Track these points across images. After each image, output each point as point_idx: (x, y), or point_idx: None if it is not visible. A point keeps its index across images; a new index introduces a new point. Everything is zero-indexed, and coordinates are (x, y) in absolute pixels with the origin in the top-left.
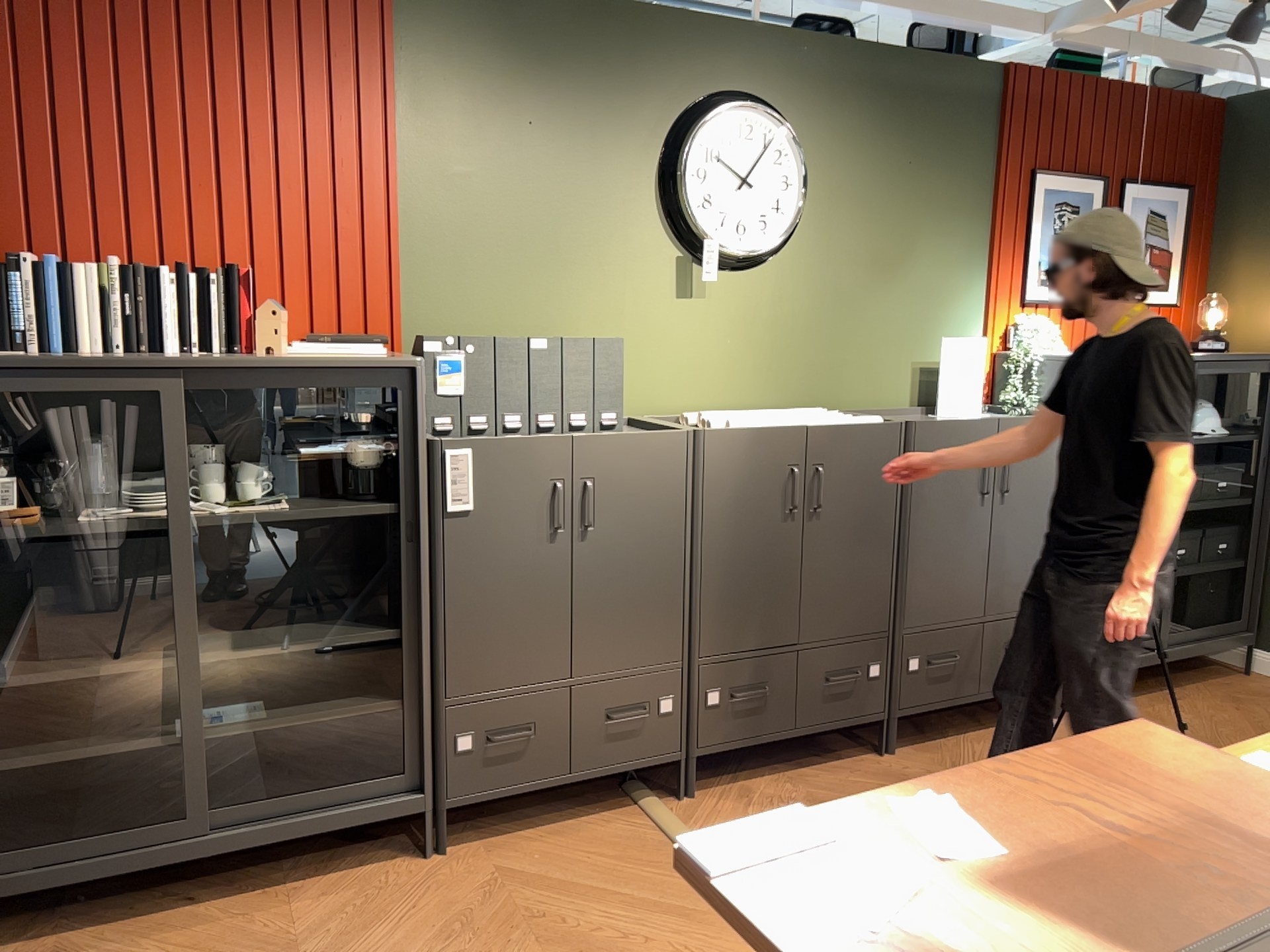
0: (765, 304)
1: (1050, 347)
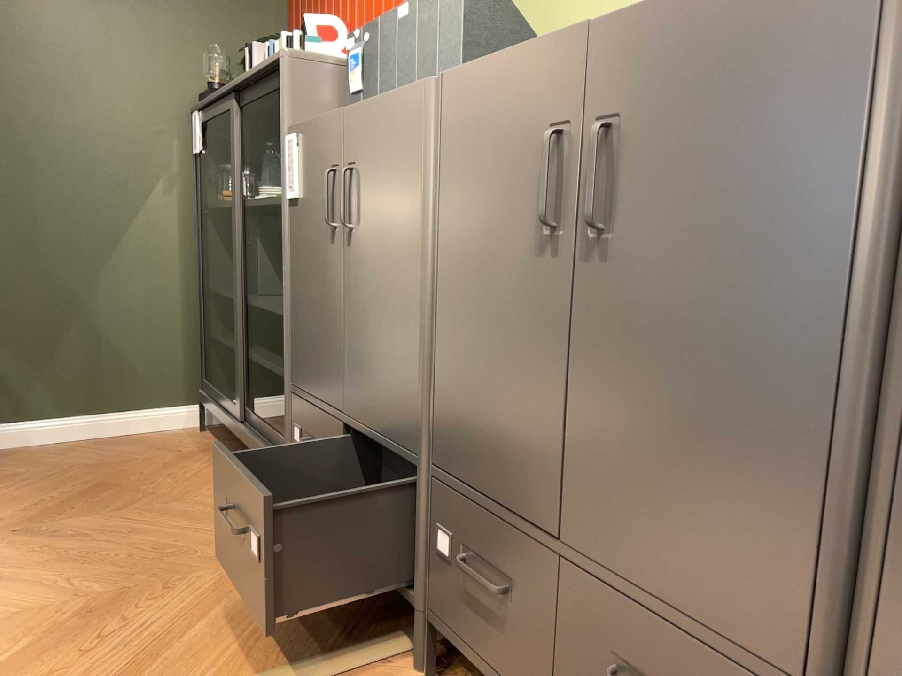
0: None
1: None
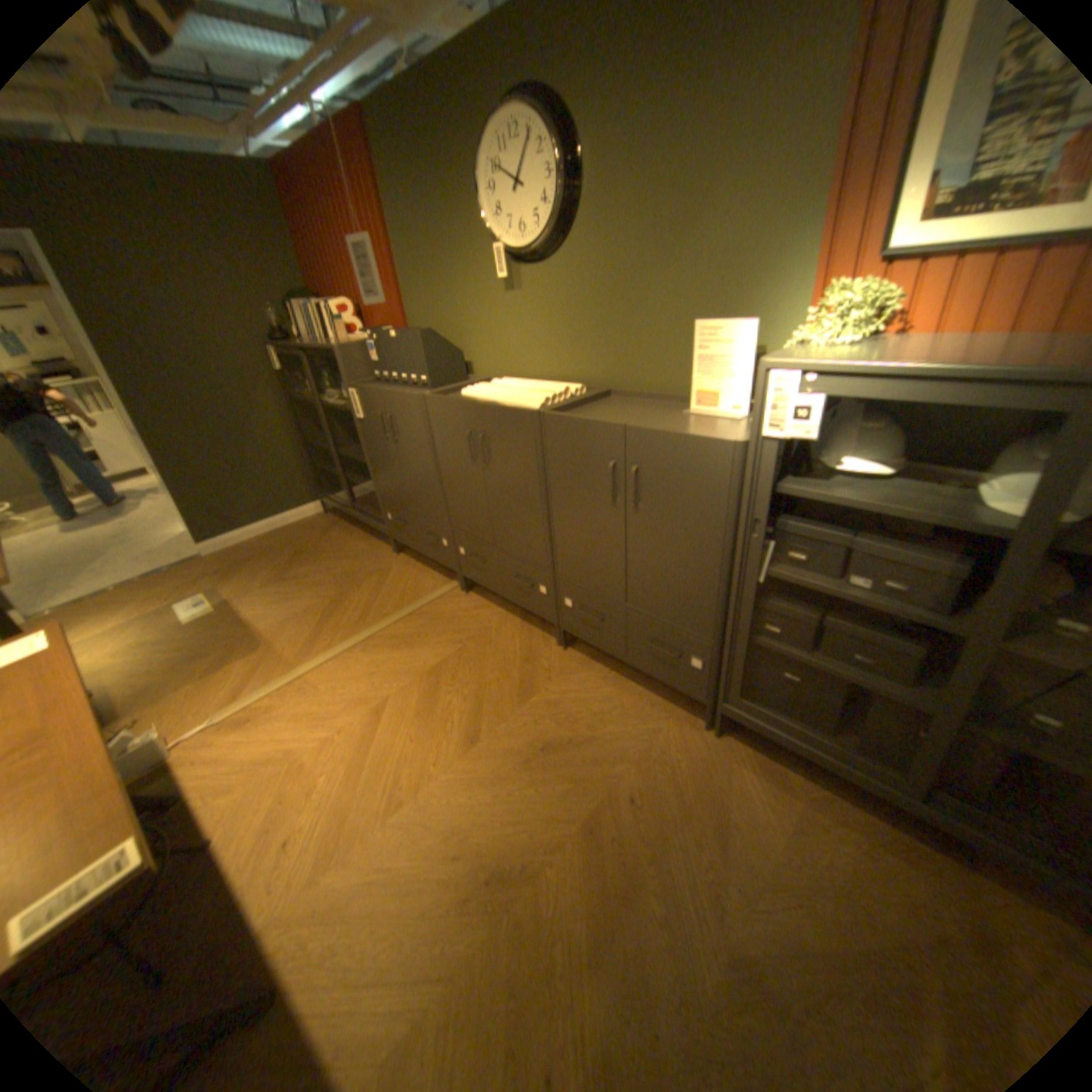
0: (560, 292)
1: (851, 333)
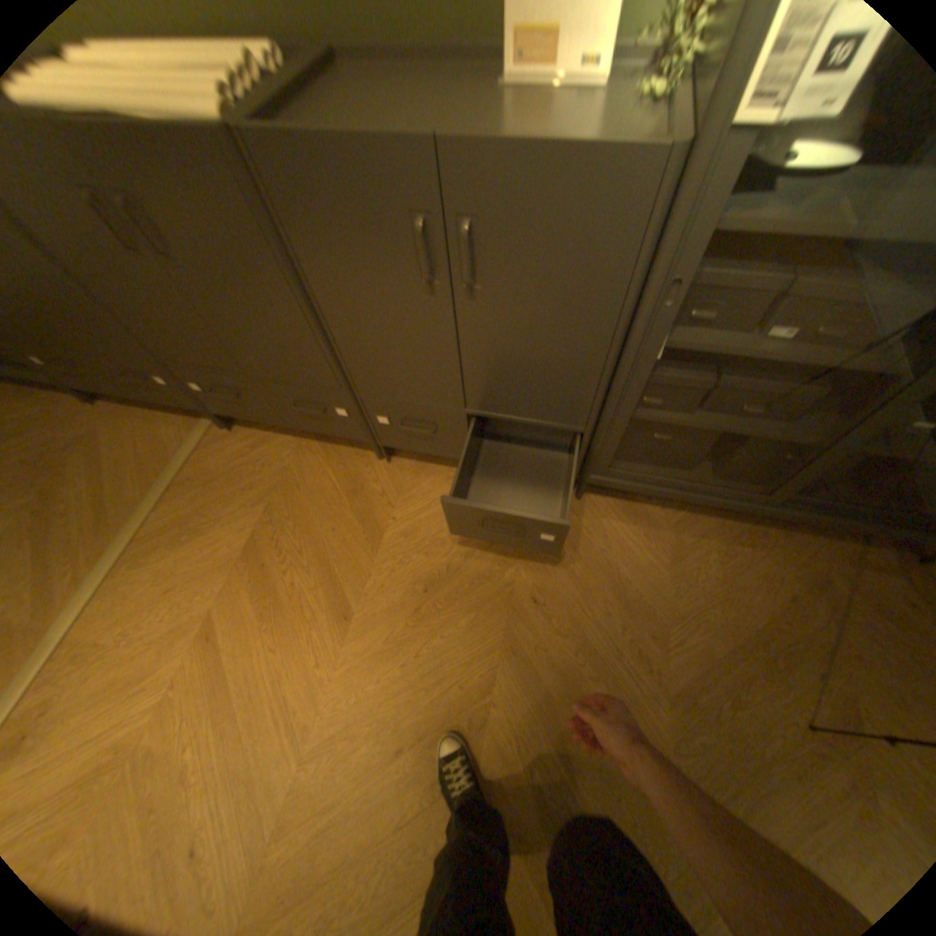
0: None
1: None
